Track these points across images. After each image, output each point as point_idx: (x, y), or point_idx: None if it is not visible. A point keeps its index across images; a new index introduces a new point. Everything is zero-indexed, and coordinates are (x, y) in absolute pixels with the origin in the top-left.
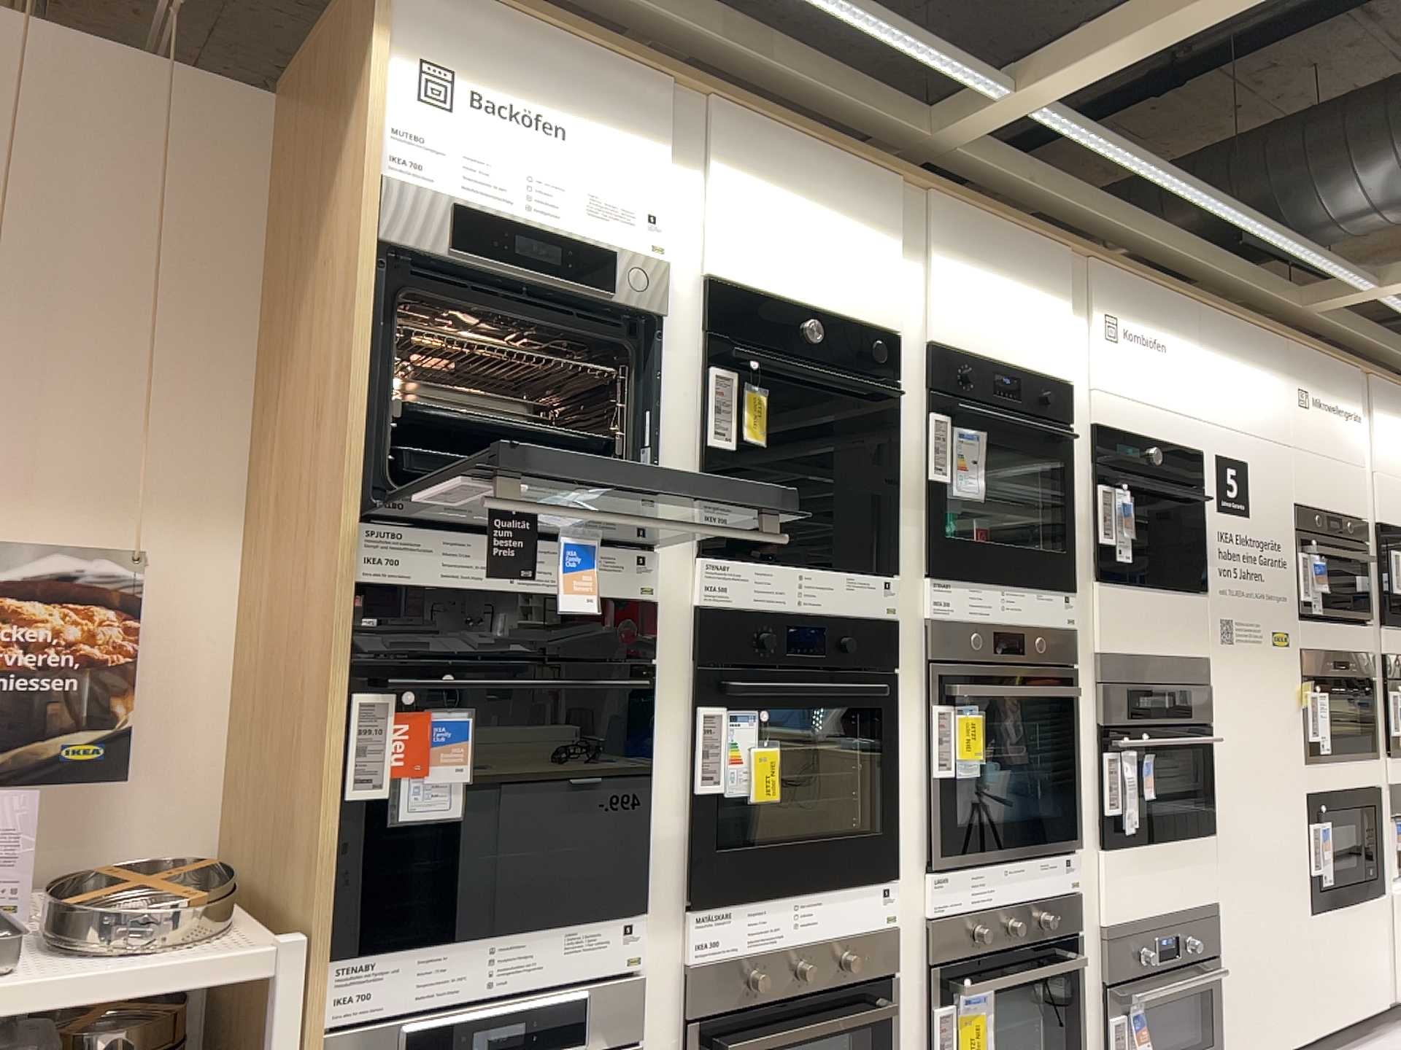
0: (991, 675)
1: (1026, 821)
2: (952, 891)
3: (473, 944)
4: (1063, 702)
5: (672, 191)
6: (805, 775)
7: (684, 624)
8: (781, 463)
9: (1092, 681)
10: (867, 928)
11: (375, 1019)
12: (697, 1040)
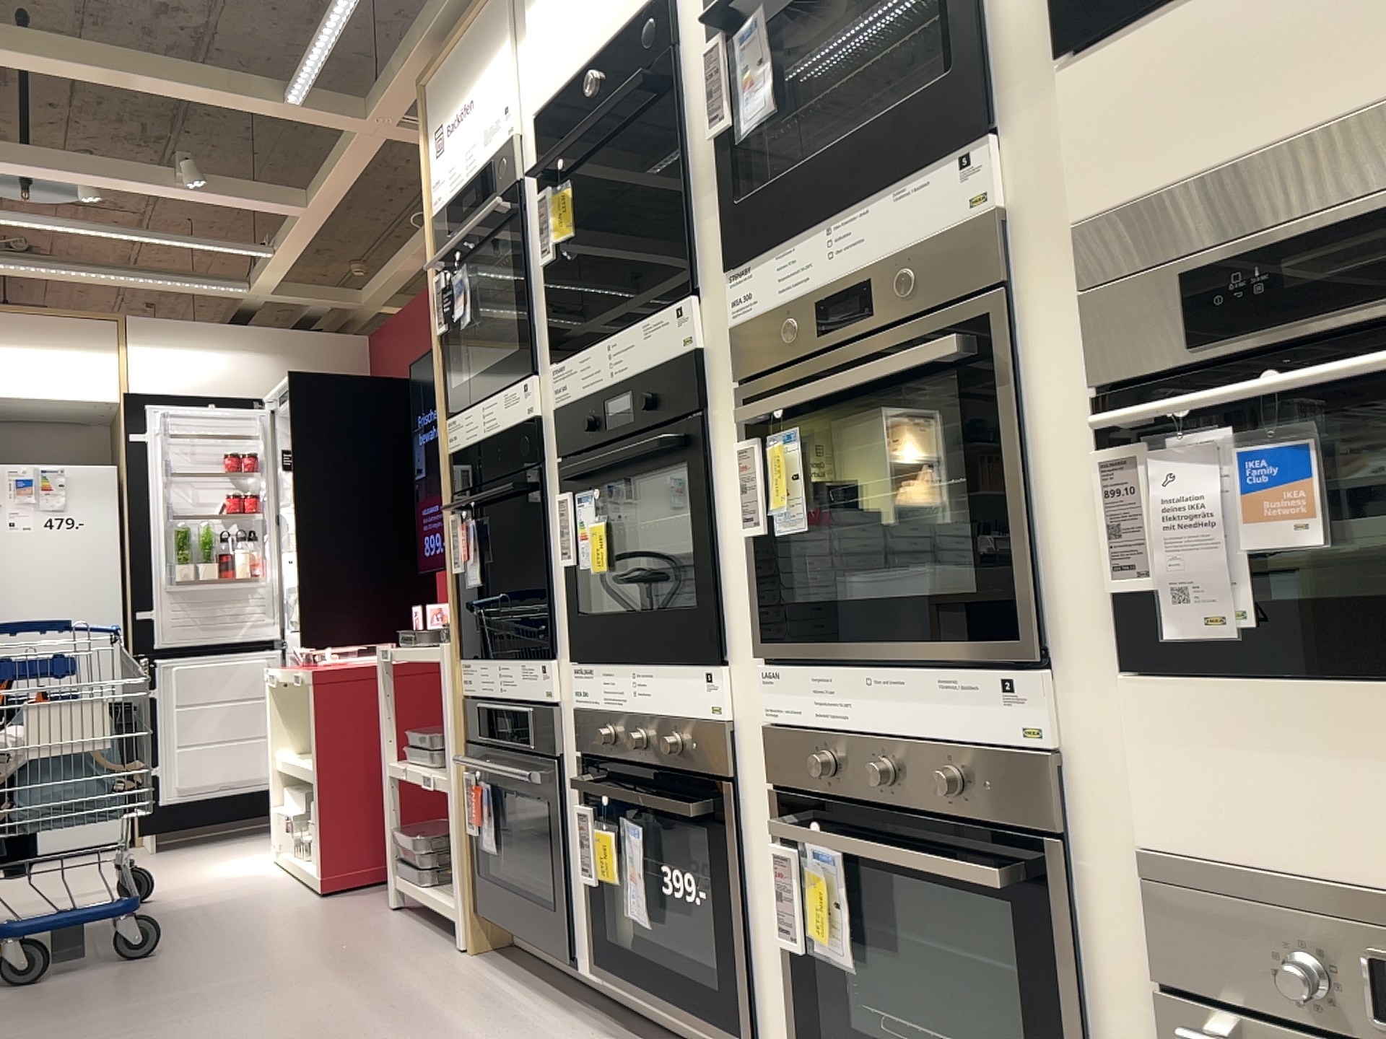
0: (823, 370)
1: (921, 600)
2: (788, 694)
3: (493, 663)
4: (970, 368)
5: (514, 72)
6: (663, 546)
7: (555, 425)
8: (626, 229)
9: (1078, 294)
10: (693, 715)
11: (474, 697)
12: (584, 773)
